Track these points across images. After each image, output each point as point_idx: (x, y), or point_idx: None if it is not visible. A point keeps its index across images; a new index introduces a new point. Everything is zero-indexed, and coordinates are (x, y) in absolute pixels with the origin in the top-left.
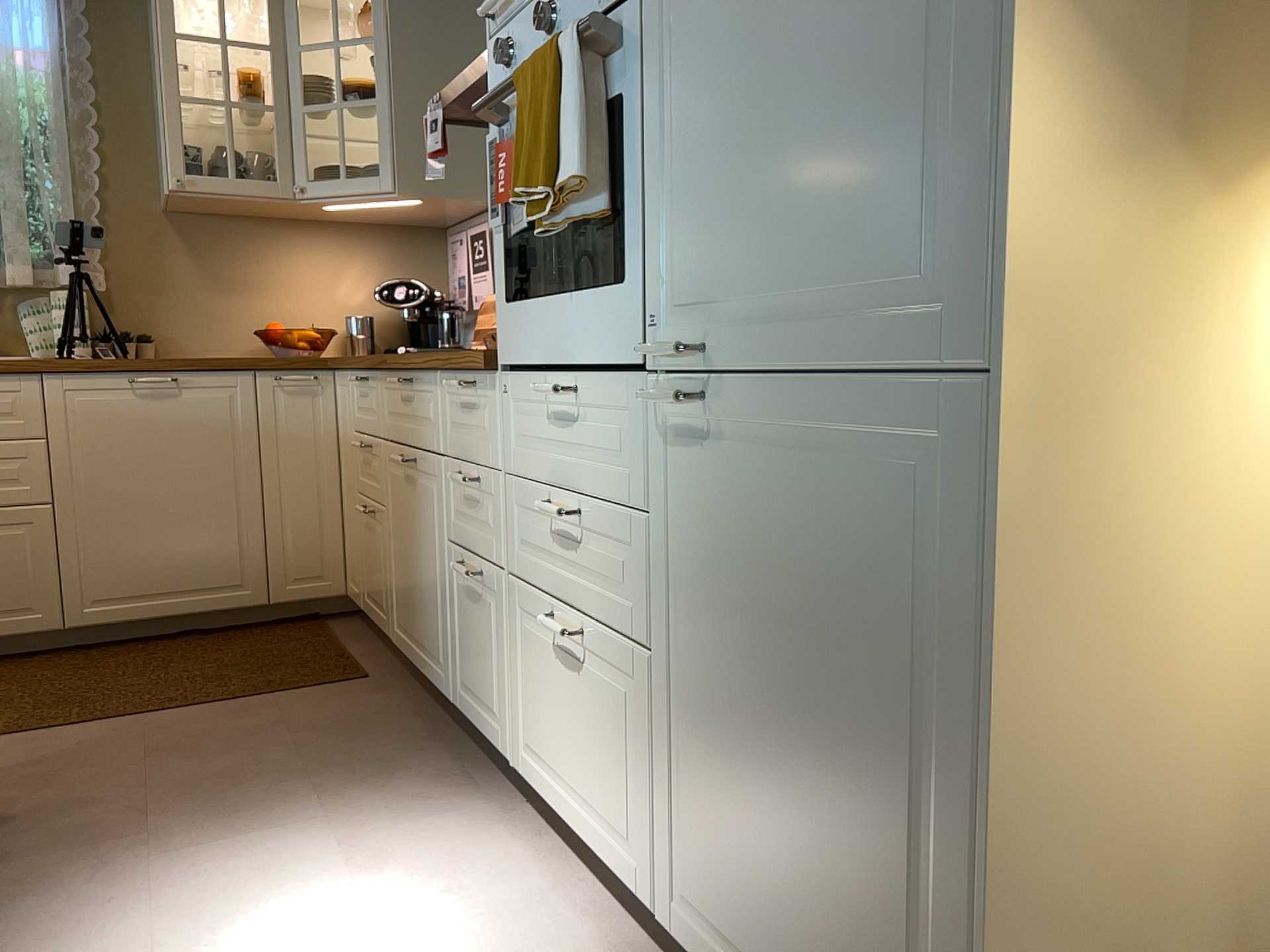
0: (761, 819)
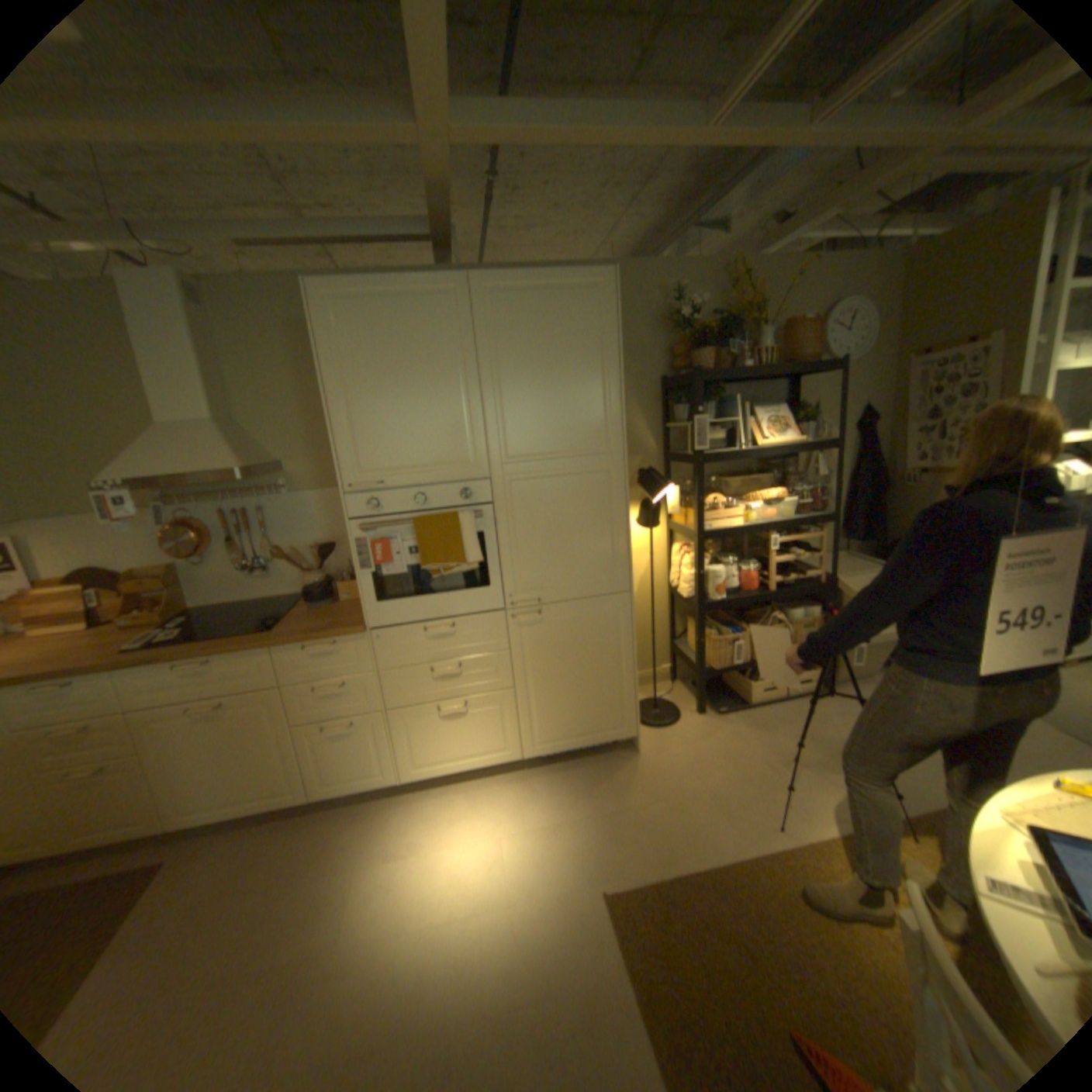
0: (565, 702)
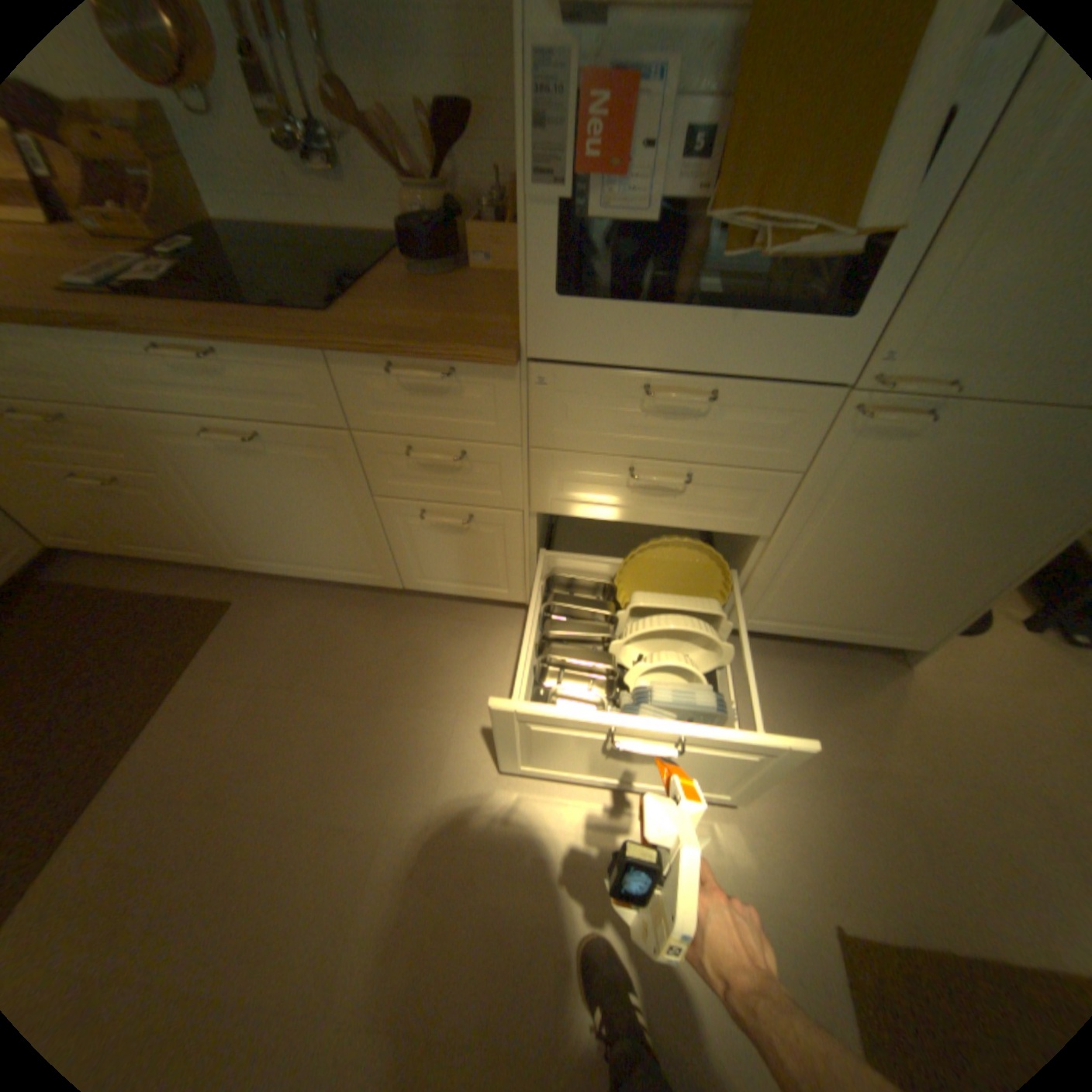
0: (852, 582)
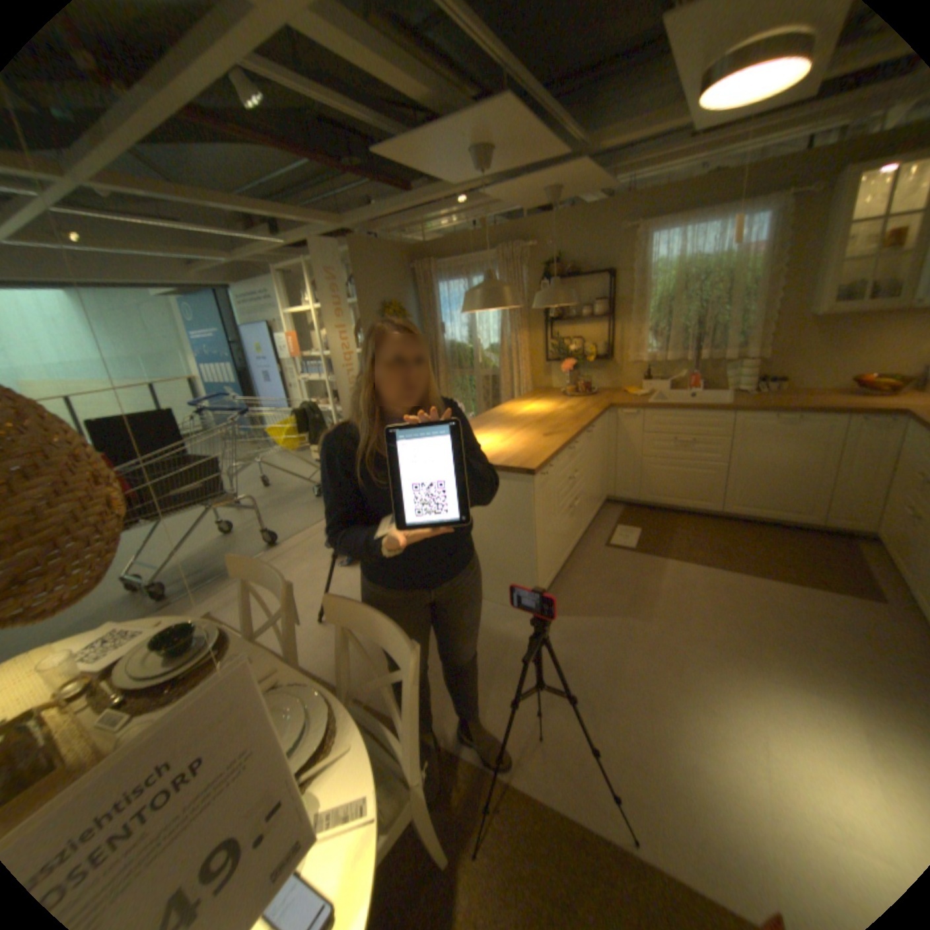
0: None
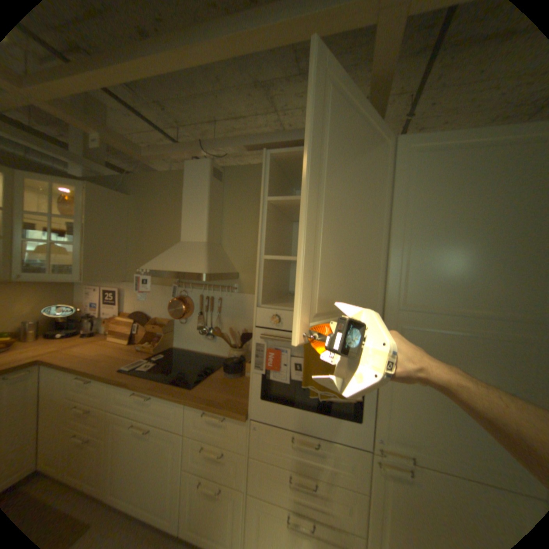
0: None
